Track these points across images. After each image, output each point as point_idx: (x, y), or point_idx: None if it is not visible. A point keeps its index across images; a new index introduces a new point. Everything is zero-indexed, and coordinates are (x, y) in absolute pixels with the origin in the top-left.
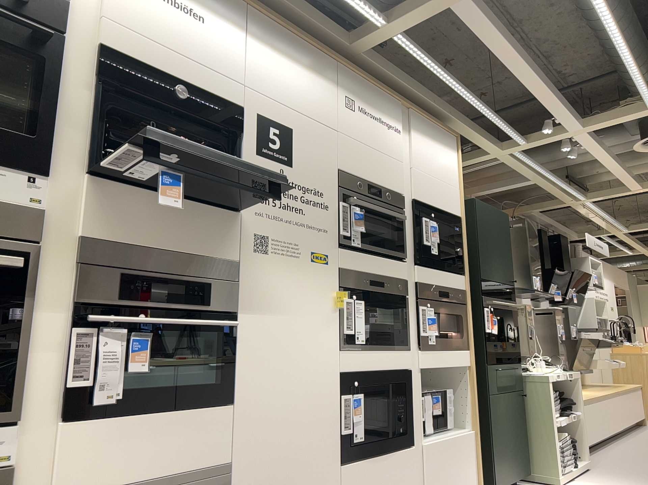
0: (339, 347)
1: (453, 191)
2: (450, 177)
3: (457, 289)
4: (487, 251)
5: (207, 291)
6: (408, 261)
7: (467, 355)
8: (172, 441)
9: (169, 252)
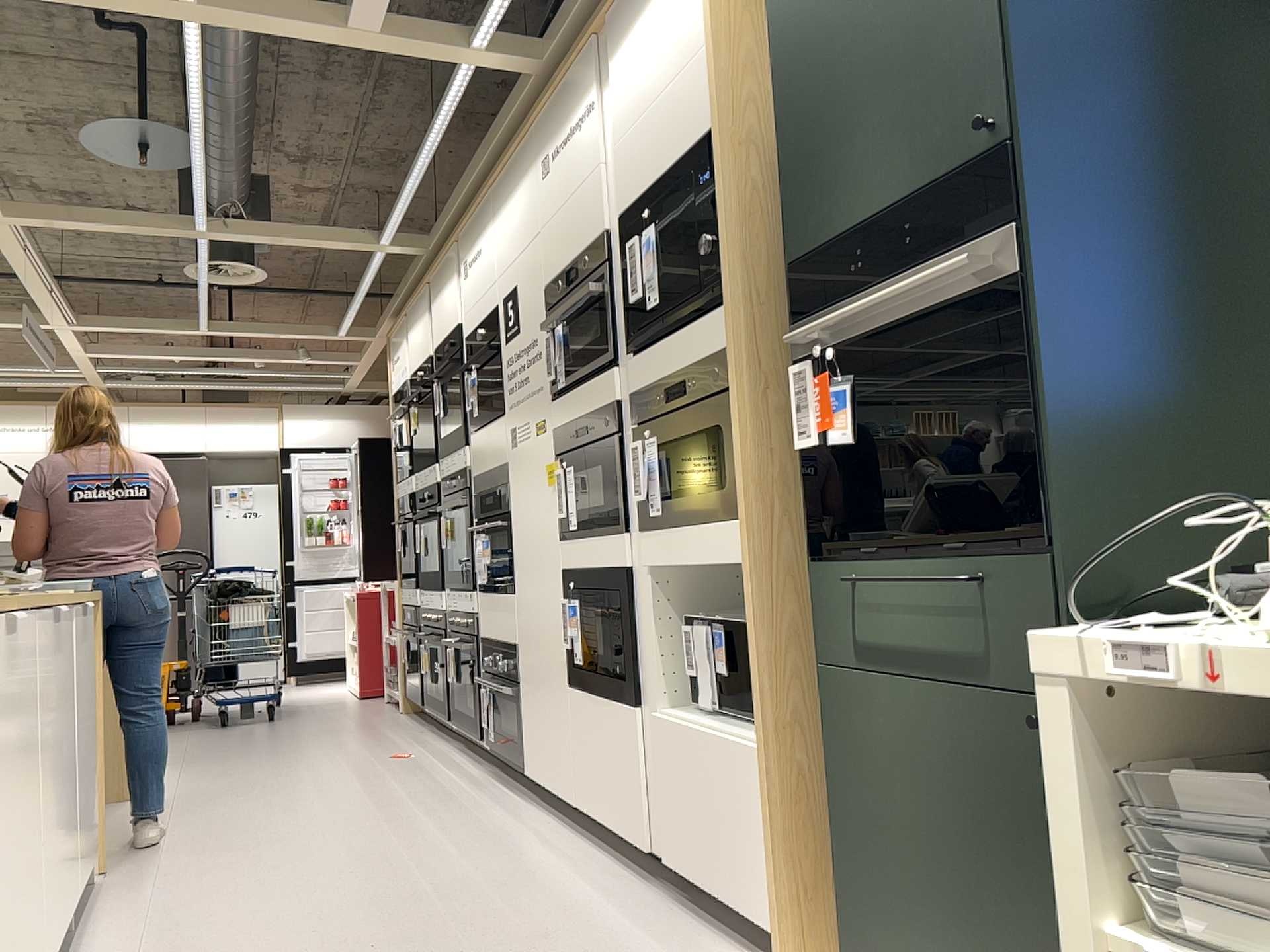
0: (559, 537)
1: (698, 69)
2: (690, 36)
3: (714, 355)
4: (827, 125)
5: (497, 497)
6: (626, 357)
7: (747, 535)
8: (499, 617)
9: (495, 470)
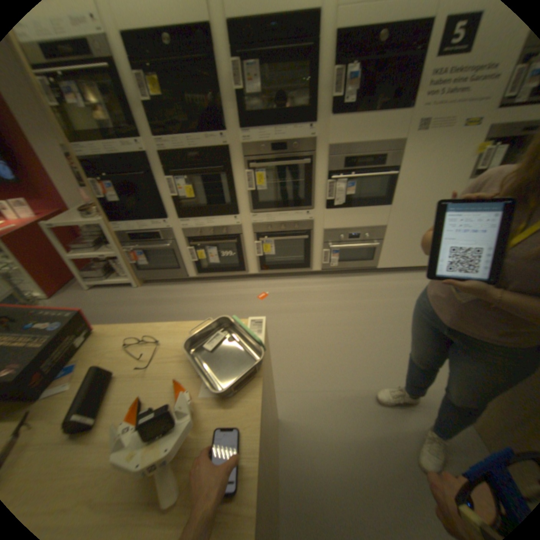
0: (469, 176)
1: None
2: None
3: None
4: None
5: (385, 157)
6: None
7: None
8: (363, 216)
9: (368, 140)
